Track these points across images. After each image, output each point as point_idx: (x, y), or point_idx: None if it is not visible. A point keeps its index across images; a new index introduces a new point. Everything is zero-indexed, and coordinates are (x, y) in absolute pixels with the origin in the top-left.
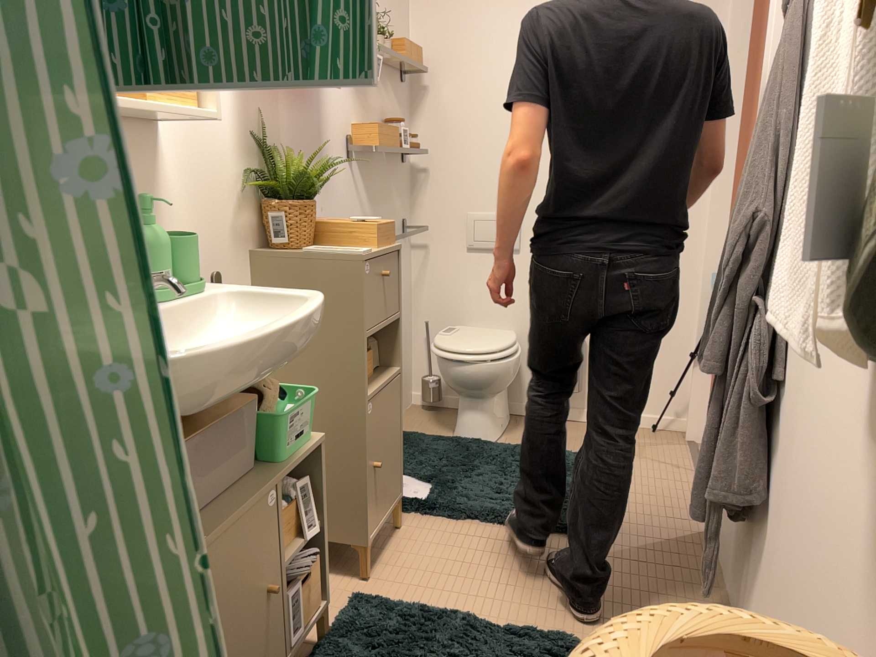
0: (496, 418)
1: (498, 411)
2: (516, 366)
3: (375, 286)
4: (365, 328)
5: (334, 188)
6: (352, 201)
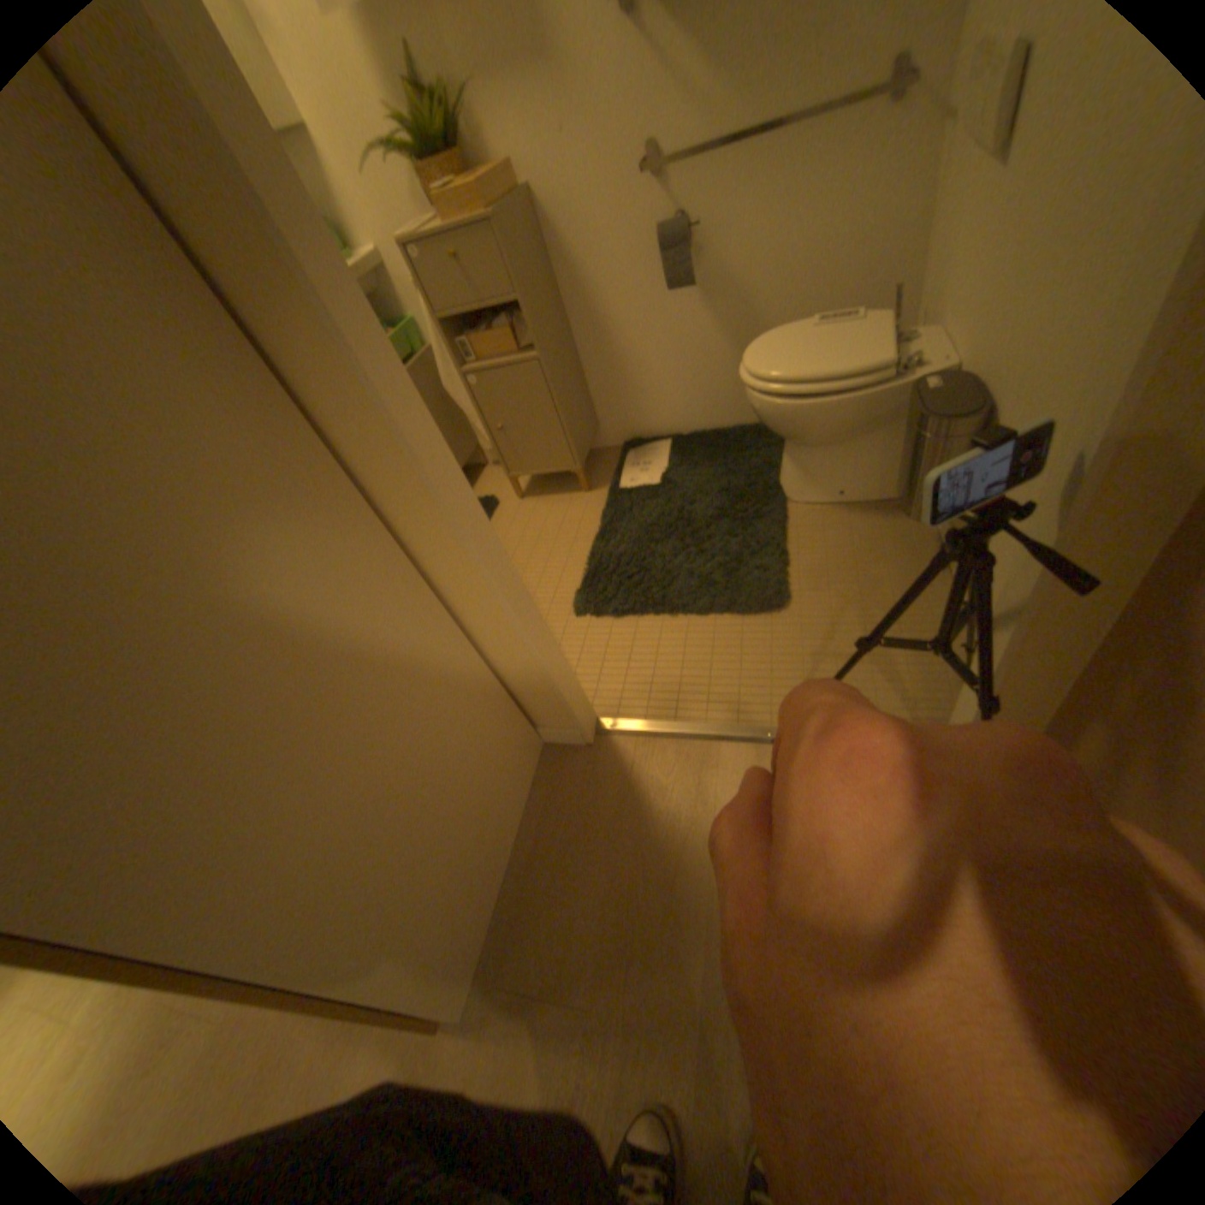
0: (817, 473)
1: (828, 466)
2: (802, 414)
3: (438, 267)
4: (430, 309)
5: (583, 80)
6: (646, 83)
